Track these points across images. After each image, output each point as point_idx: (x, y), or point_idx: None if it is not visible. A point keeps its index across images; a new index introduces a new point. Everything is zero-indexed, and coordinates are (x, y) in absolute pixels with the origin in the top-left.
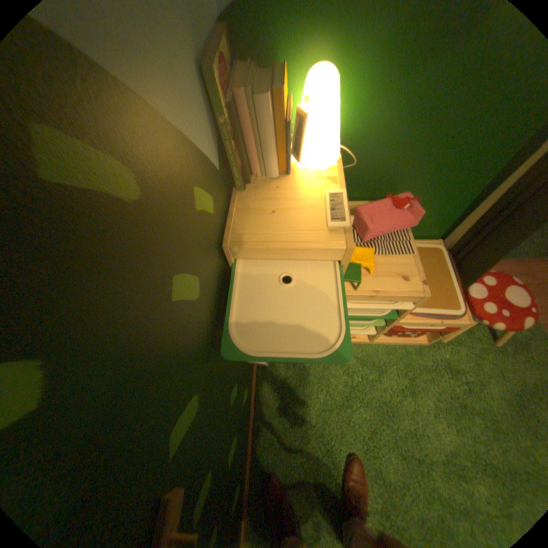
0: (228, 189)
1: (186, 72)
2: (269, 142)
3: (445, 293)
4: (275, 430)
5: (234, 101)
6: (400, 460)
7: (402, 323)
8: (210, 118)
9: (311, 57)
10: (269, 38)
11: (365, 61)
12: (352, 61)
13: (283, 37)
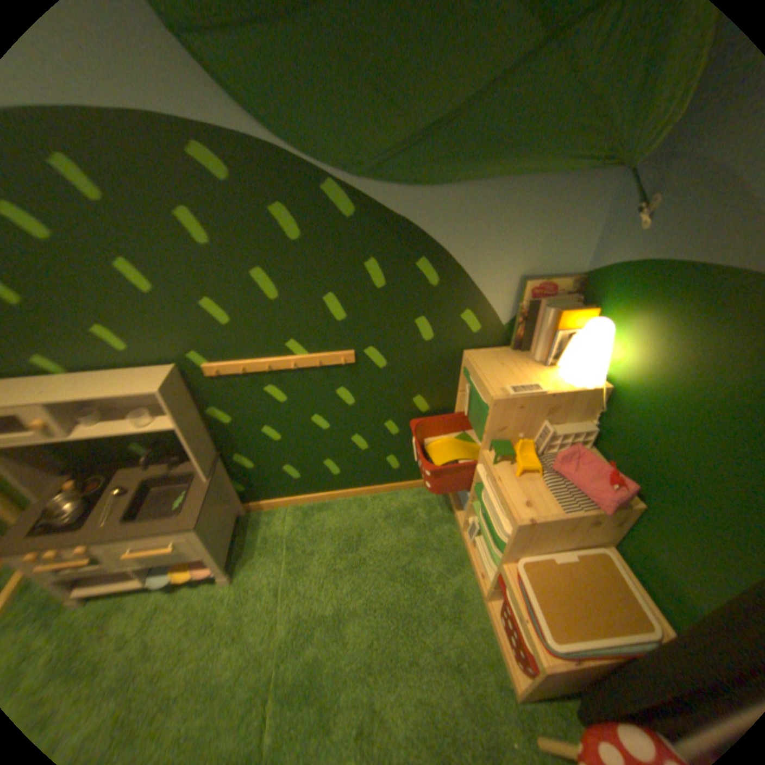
0: (505, 344)
1: (503, 277)
2: (542, 337)
3: (572, 627)
4: (372, 512)
5: (537, 304)
6: (366, 643)
7: (505, 579)
8: (515, 302)
9: (620, 319)
10: (603, 296)
11: (651, 342)
12: (642, 337)
13: (610, 299)
